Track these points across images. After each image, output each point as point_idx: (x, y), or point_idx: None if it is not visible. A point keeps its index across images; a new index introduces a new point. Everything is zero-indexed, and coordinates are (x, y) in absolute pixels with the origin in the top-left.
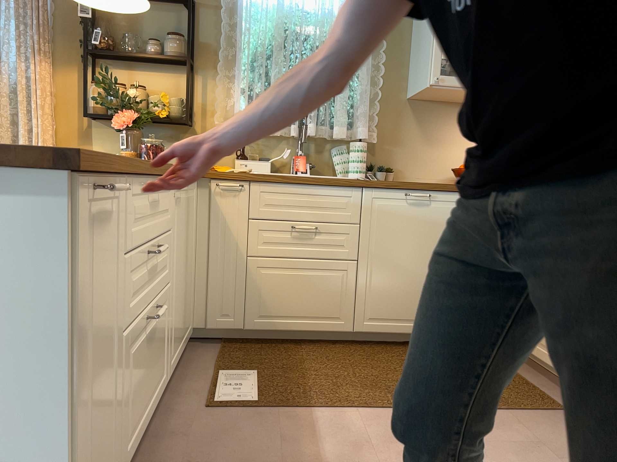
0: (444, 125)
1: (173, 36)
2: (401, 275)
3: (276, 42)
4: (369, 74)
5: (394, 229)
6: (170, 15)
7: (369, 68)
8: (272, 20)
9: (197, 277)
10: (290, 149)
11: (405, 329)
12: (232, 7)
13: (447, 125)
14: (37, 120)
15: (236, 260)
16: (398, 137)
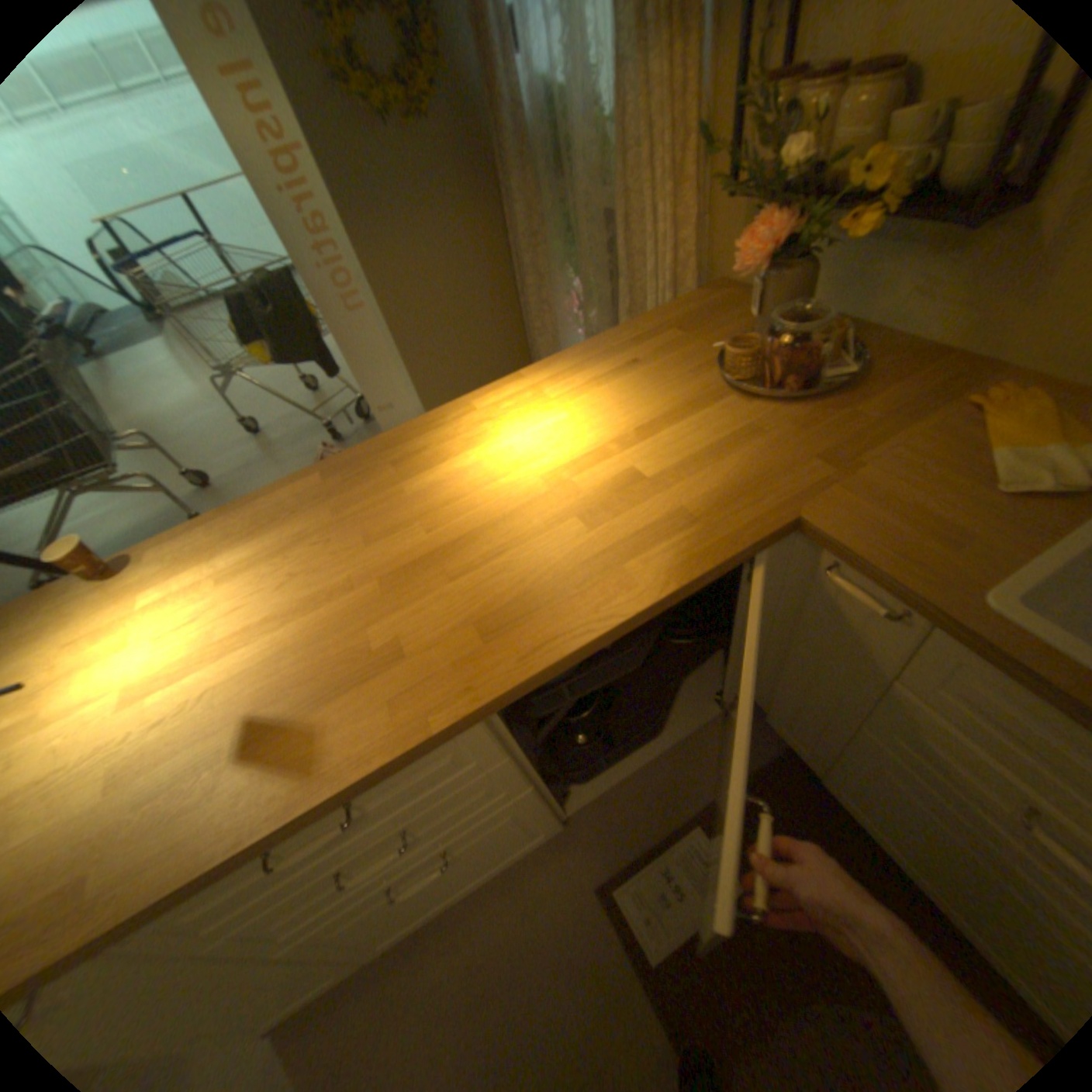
0: None
1: None
2: None
3: None
4: None
5: None
6: None
7: None
8: None
9: (768, 659)
10: None
11: None
12: None
13: None
14: (658, 202)
15: (840, 708)
16: None
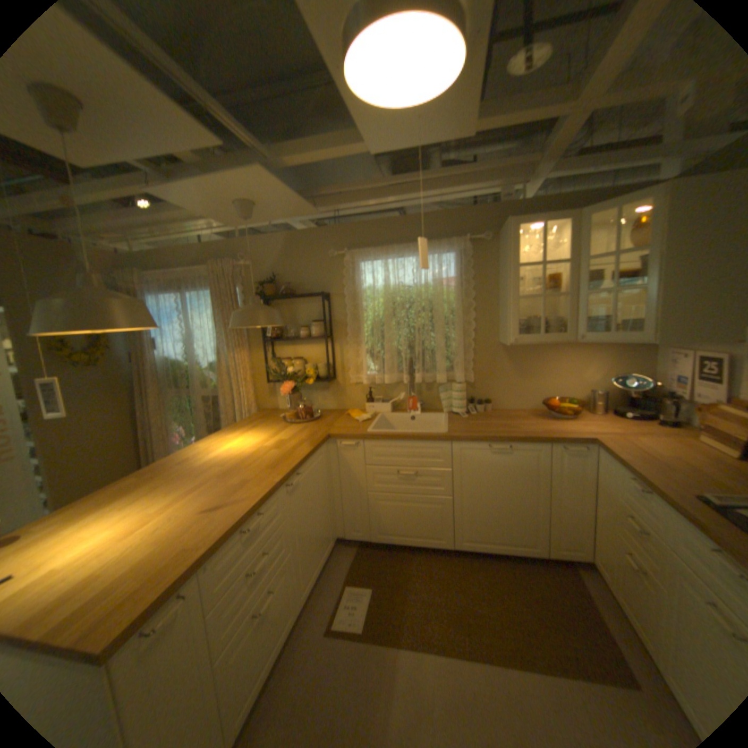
0: (534, 360)
1: (313, 323)
2: (490, 509)
3: (385, 316)
4: (463, 327)
5: (481, 473)
6: (313, 305)
7: (461, 325)
8: (382, 297)
9: (336, 504)
10: (404, 393)
11: (498, 550)
12: (352, 293)
13: (538, 360)
14: (240, 388)
15: (360, 494)
16: (493, 374)
